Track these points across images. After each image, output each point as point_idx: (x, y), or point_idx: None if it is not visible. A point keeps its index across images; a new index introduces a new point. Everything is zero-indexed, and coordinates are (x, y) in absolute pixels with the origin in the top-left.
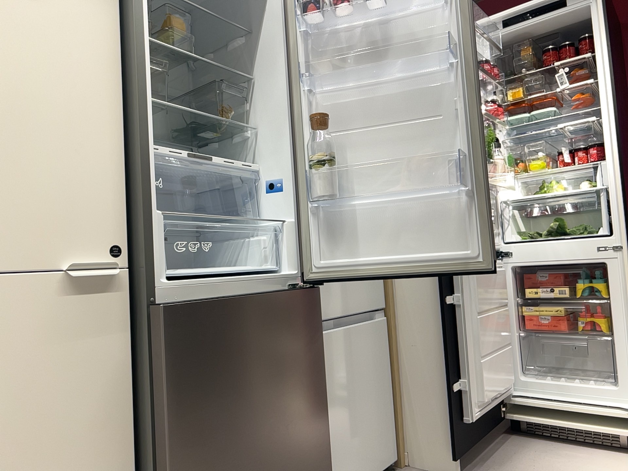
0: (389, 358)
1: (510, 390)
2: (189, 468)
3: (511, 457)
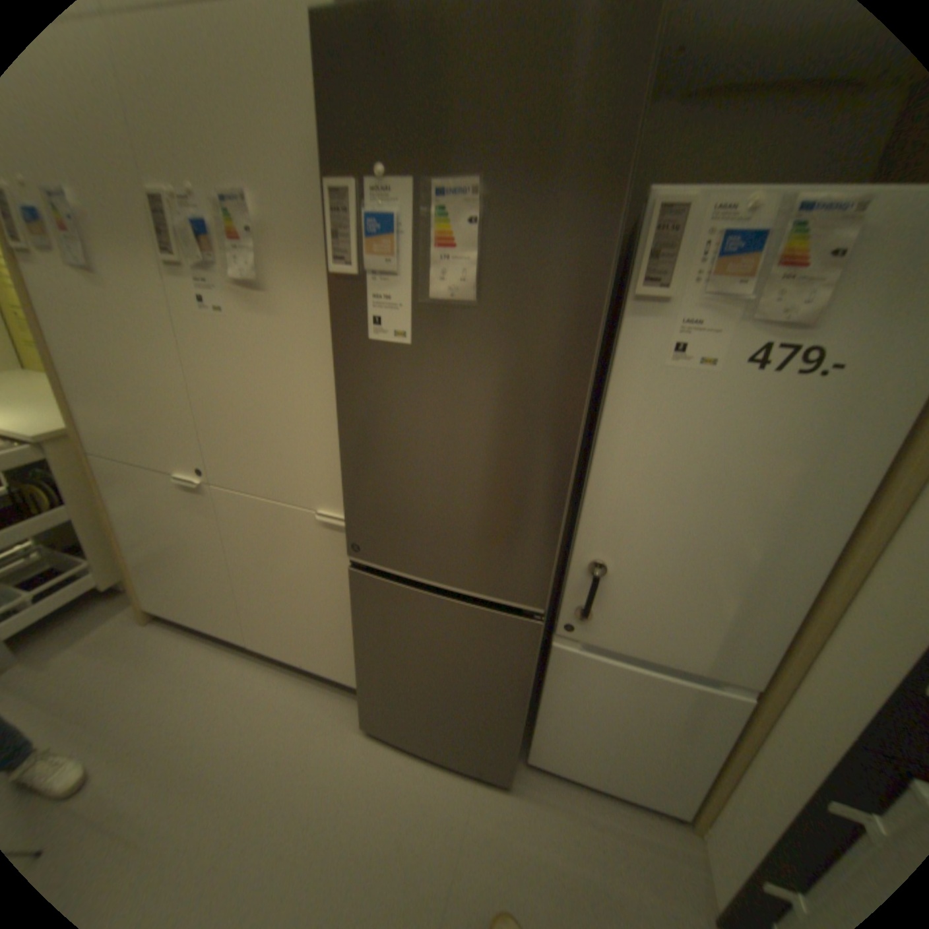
0: (739, 741)
1: None
2: (368, 663)
3: None
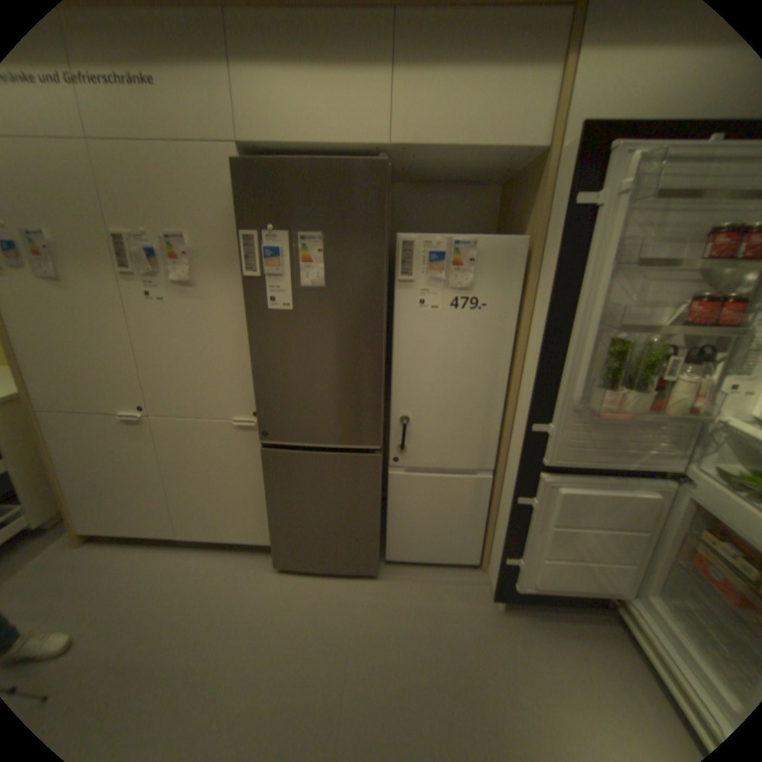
0: (491, 504)
1: (619, 597)
2: (278, 514)
3: (569, 641)
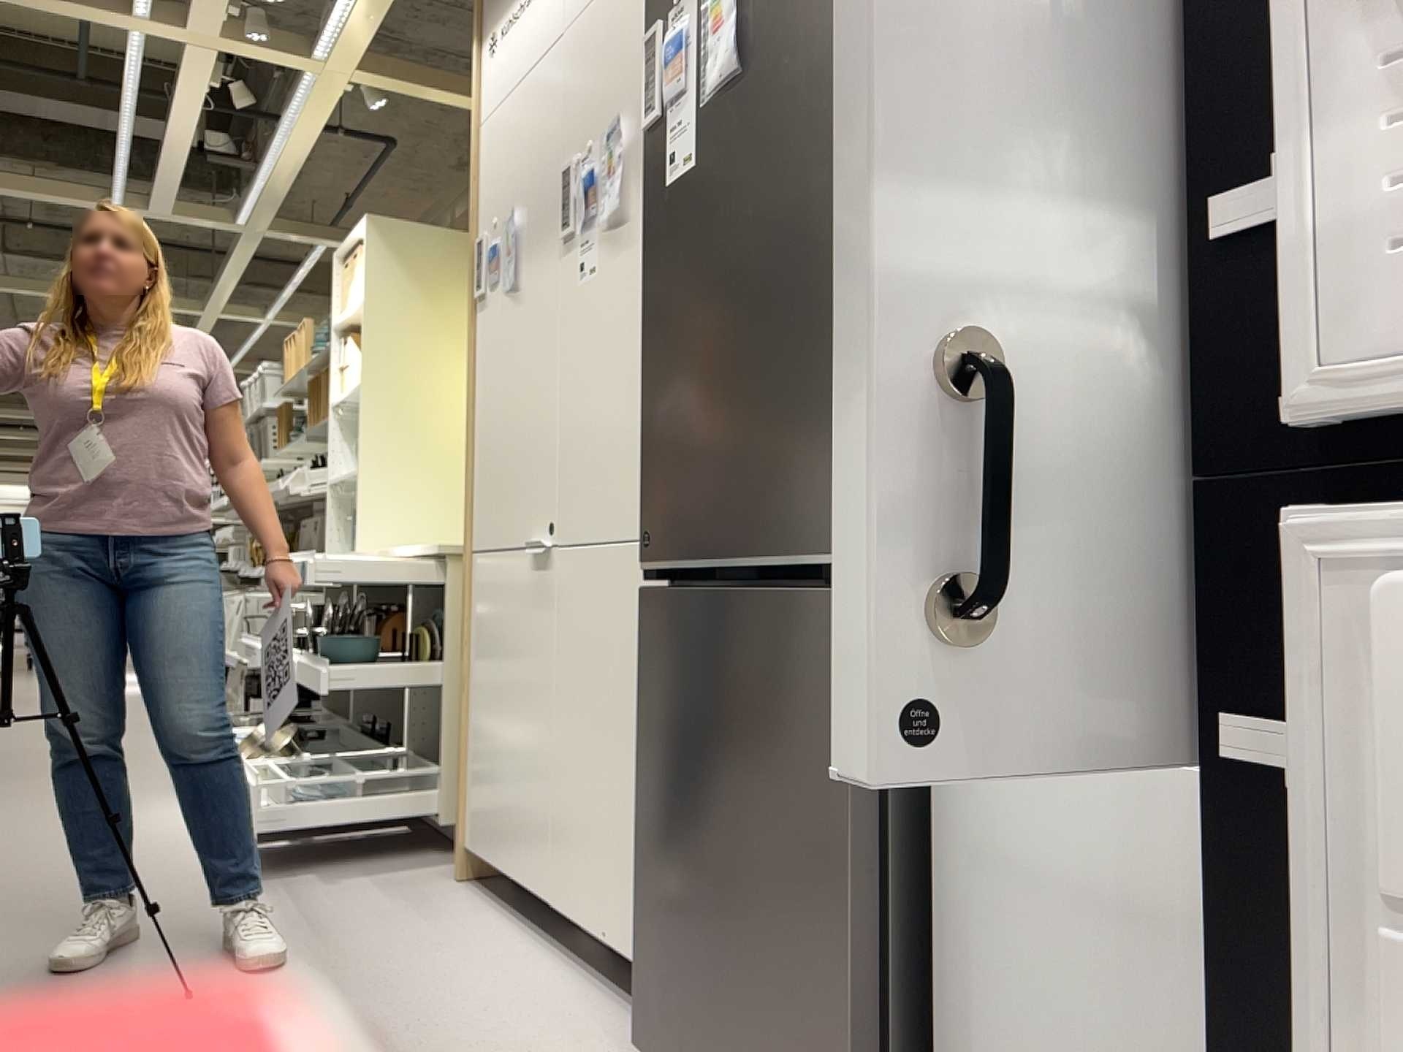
0: None
1: None
2: (650, 826)
3: None
